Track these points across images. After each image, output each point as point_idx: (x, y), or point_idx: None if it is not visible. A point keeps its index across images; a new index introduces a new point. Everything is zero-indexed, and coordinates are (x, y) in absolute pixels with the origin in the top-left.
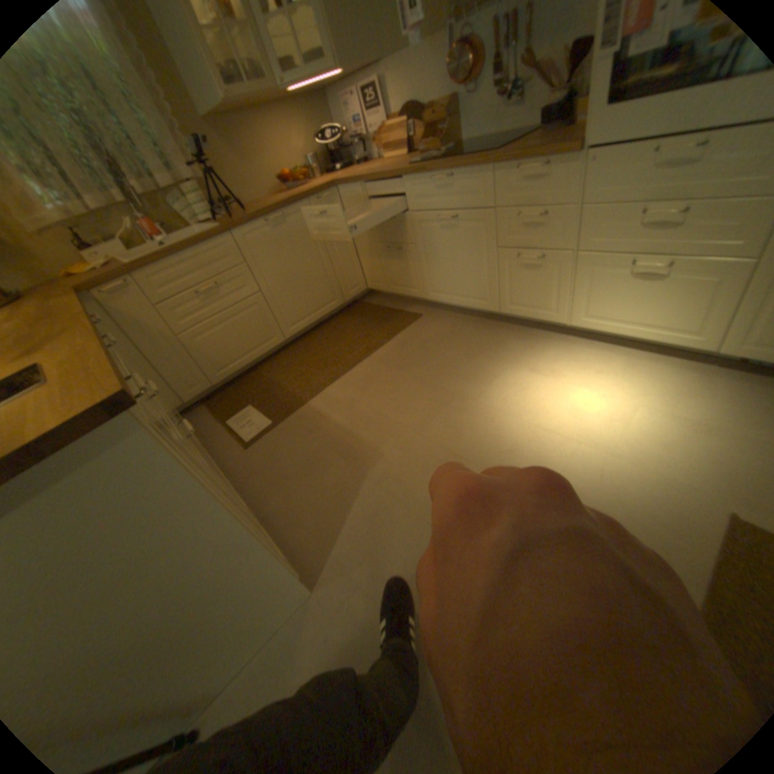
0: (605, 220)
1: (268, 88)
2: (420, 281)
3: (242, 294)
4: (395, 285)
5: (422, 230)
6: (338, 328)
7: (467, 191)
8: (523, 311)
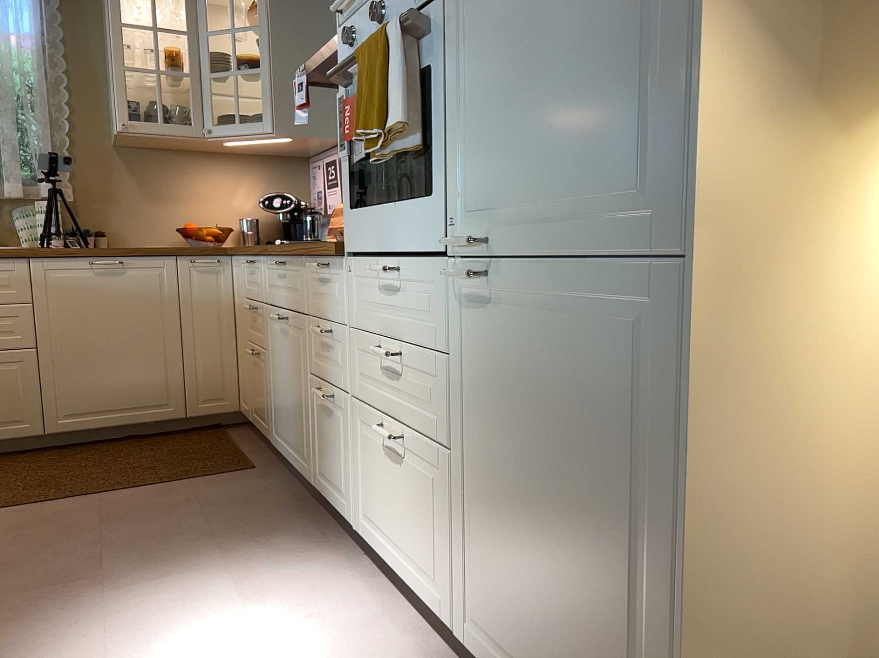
0: (365, 358)
1: (193, 138)
2: (269, 413)
3: (3, 344)
4: (256, 414)
5: (271, 334)
6: (138, 450)
7: (293, 289)
8: (328, 494)
